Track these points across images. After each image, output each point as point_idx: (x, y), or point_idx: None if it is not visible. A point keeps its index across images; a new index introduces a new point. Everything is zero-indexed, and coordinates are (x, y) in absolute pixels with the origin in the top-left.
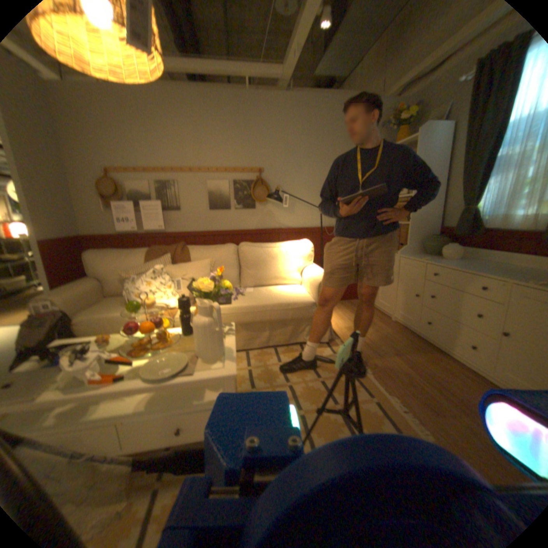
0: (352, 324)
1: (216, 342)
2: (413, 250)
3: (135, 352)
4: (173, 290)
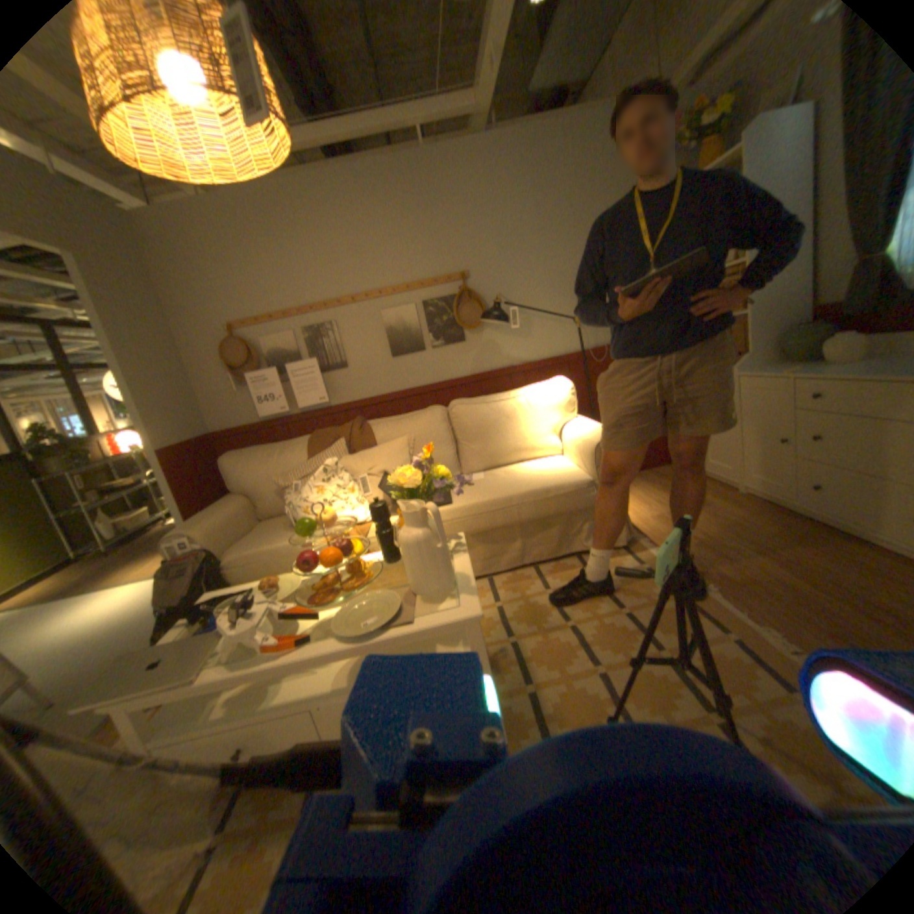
0: (665, 509)
1: (440, 565)
2: (762, 359)
3: (318, 596)
4: (357, 492)
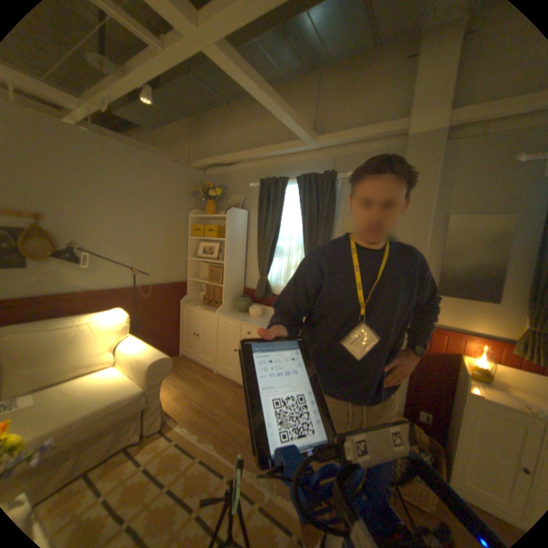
0: (178, 392)
1: None
2: (226, 309)
3: None
4: None
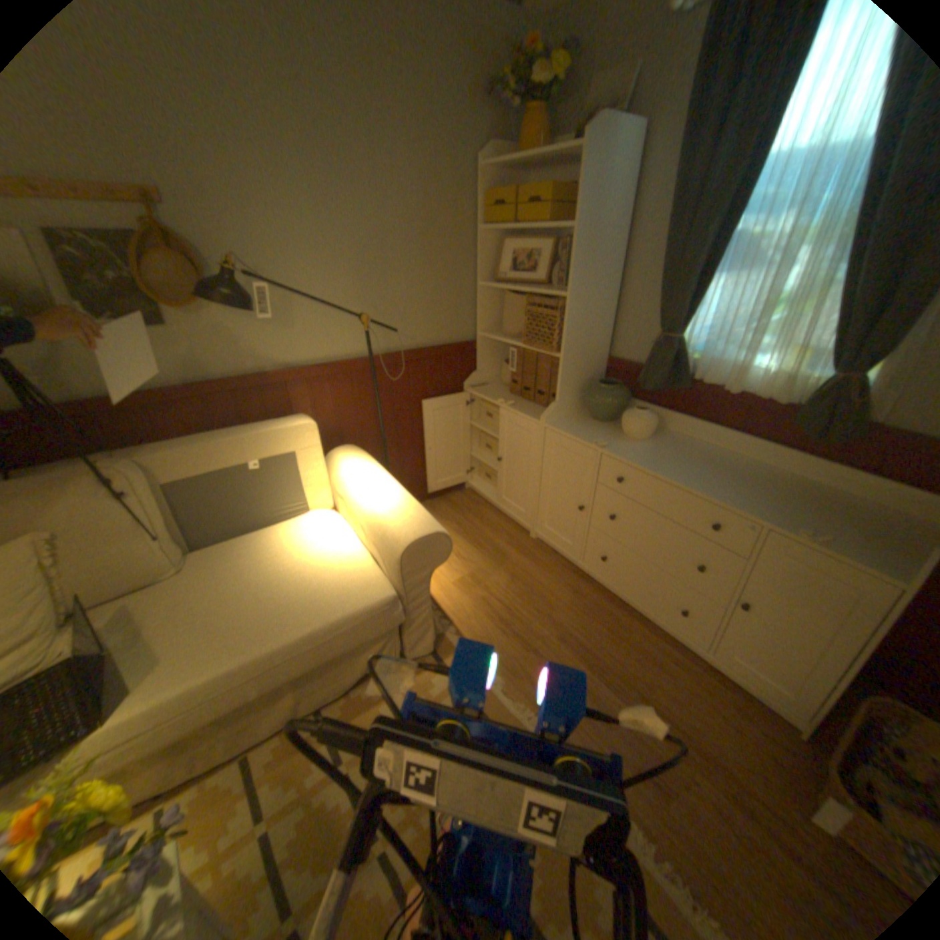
0: (465, 567)
1: None
2: (565, 410)
3: None
4: None
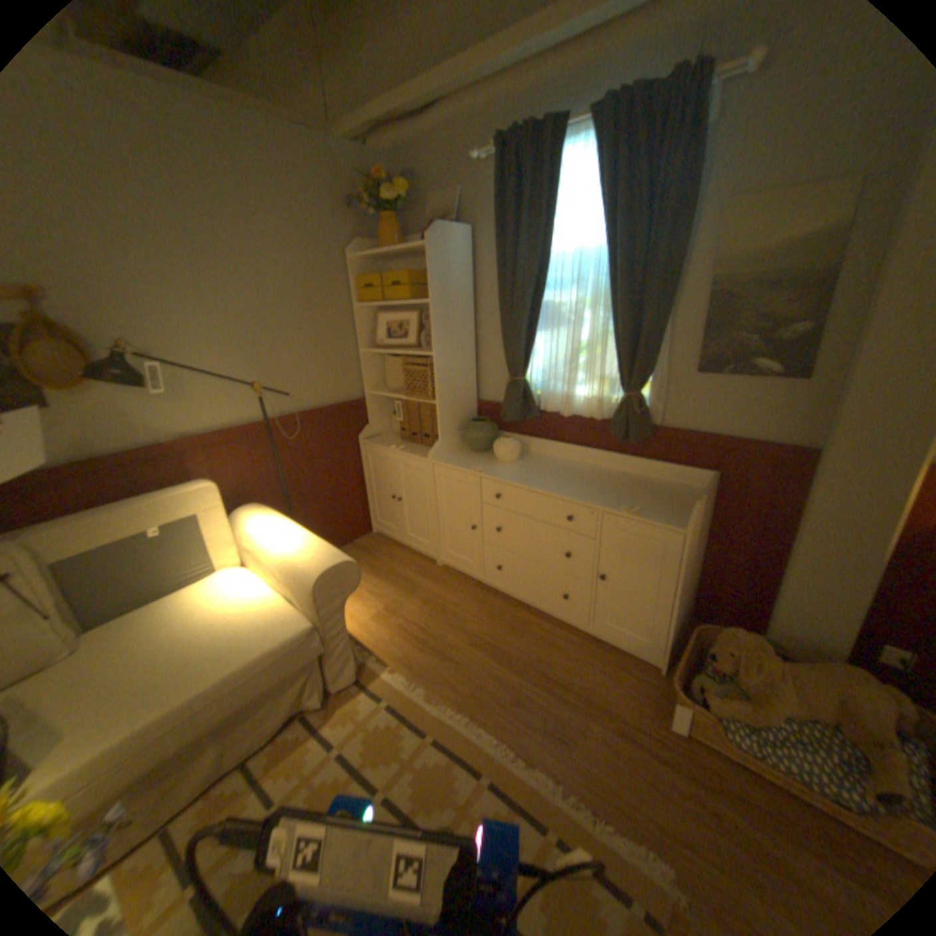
0: (379, 603)
1: None
2: (448, 448)
3: None
4: None
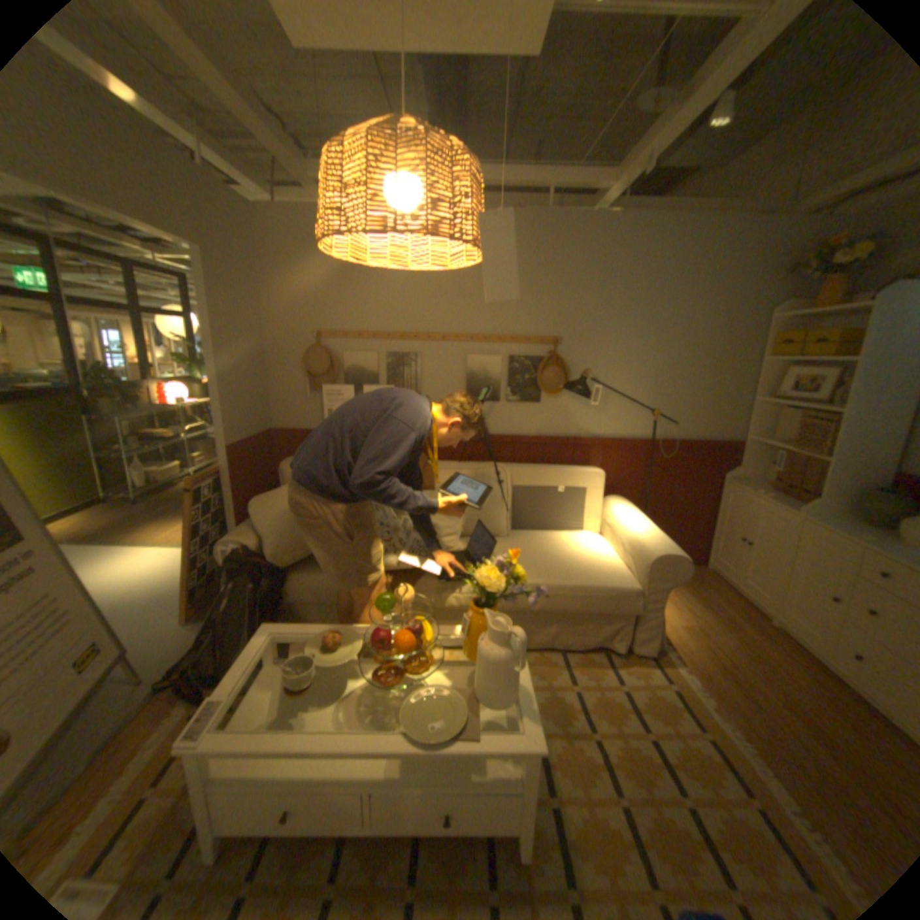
0: (695, 622)
1: (512, 686)
2: (832, 509)
3: (384, 675)
4: (413, 542)
